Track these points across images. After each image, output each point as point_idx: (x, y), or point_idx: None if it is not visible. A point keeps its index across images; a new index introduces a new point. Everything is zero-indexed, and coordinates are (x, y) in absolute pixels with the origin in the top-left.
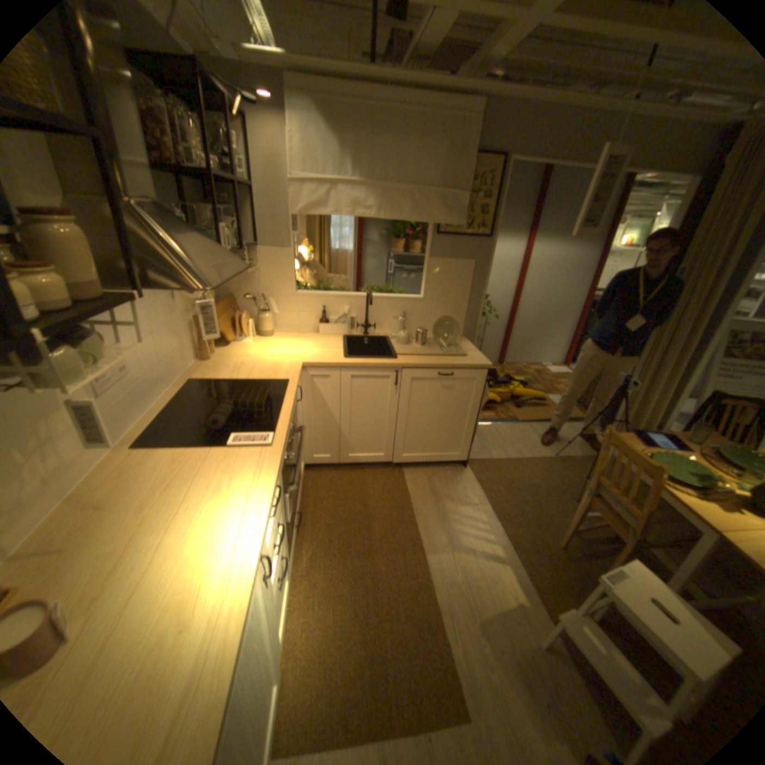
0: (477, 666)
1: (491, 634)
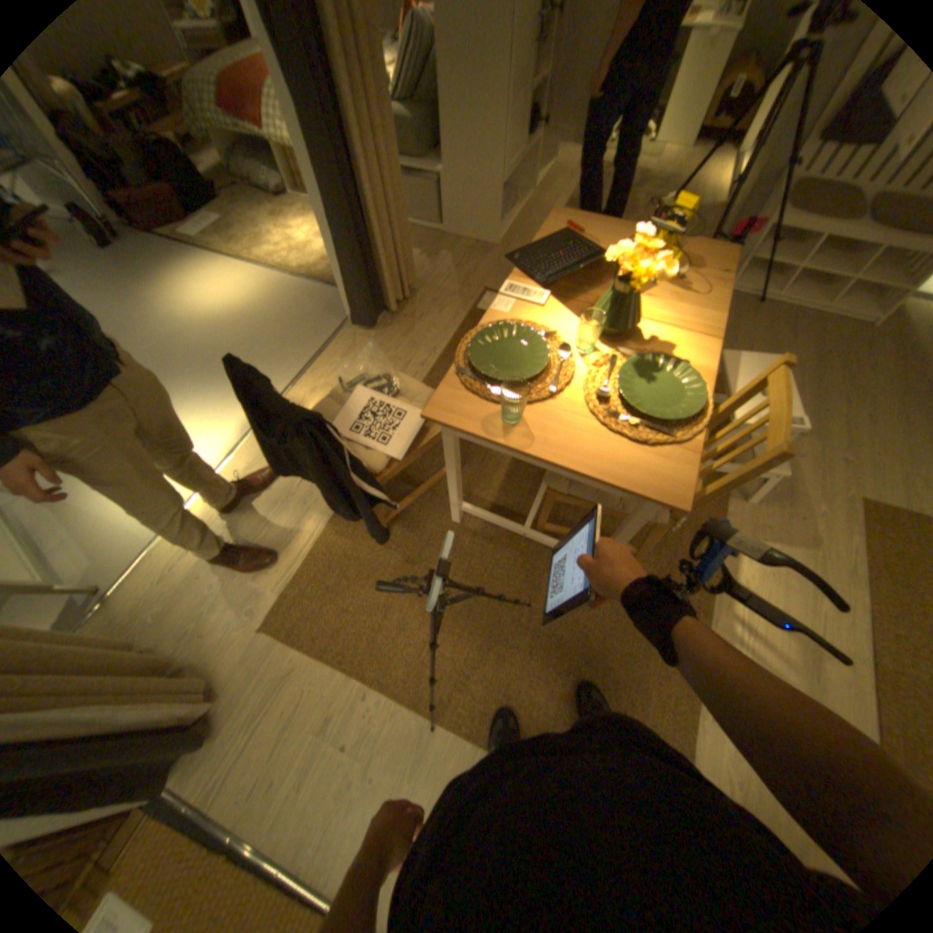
0: (844, 524)
1: (812, 538)
